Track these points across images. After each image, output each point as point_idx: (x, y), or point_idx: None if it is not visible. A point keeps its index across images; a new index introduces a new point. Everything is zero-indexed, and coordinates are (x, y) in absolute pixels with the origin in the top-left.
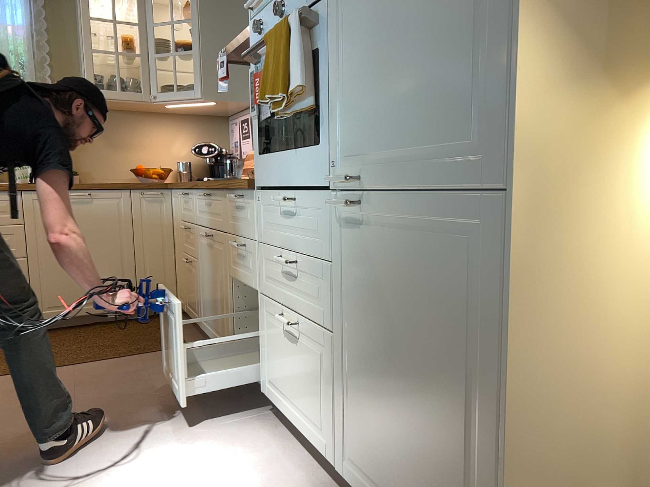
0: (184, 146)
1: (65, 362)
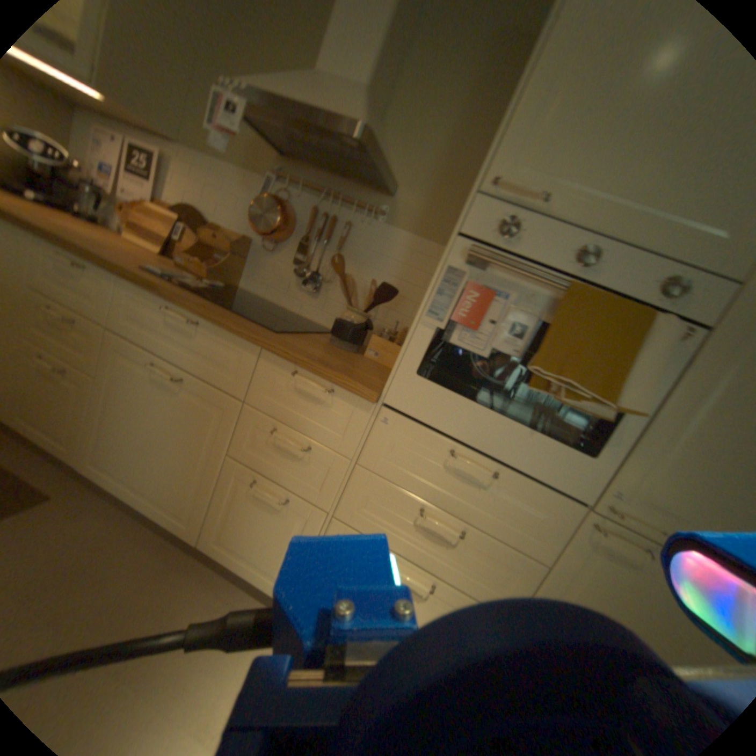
0: None
1: None
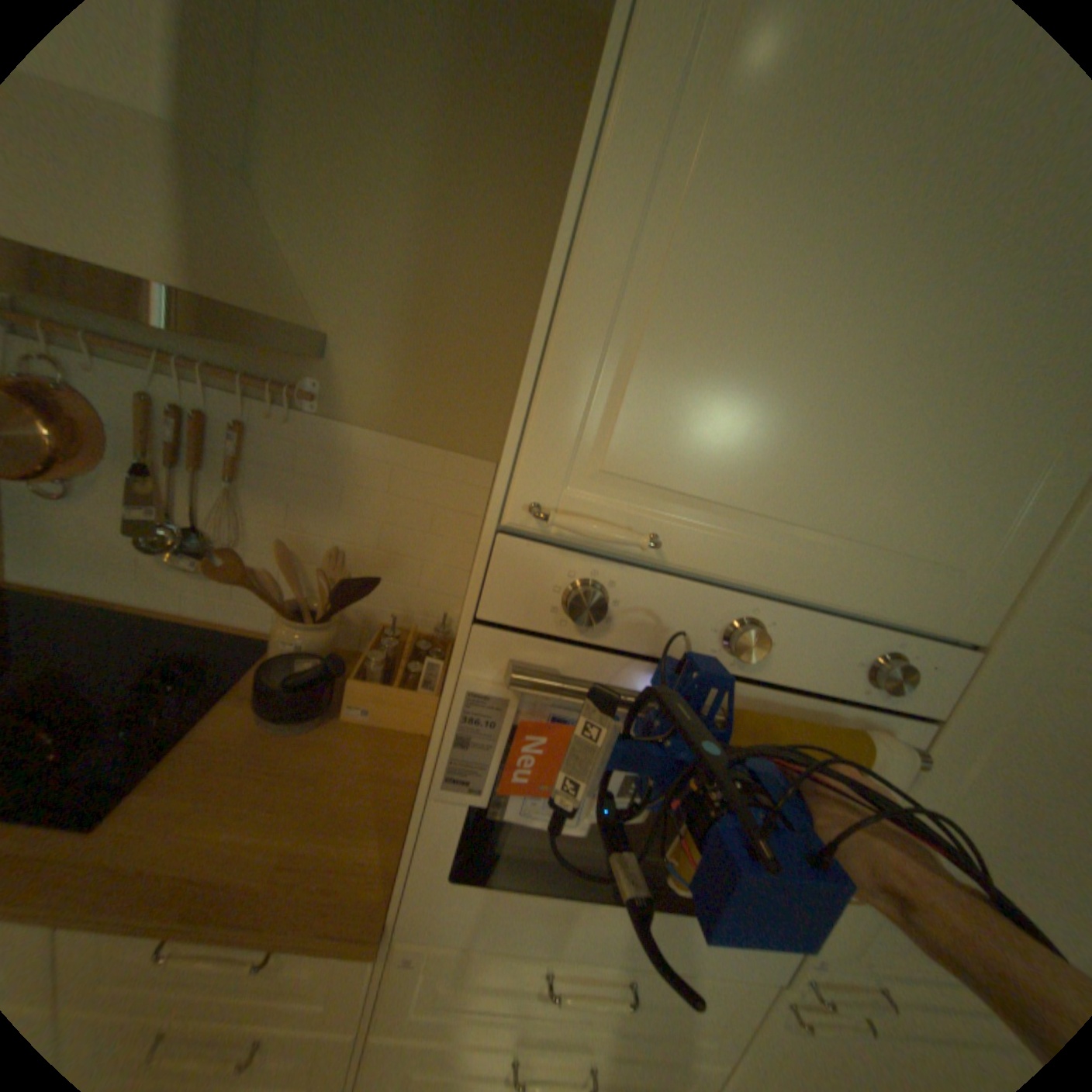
0: None
1: None
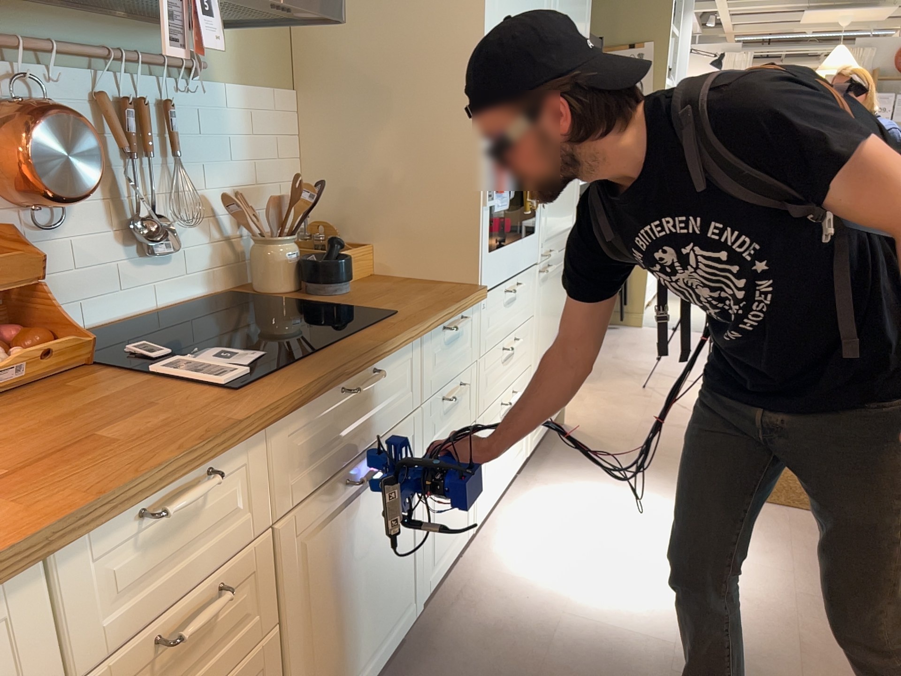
0: None
1: None
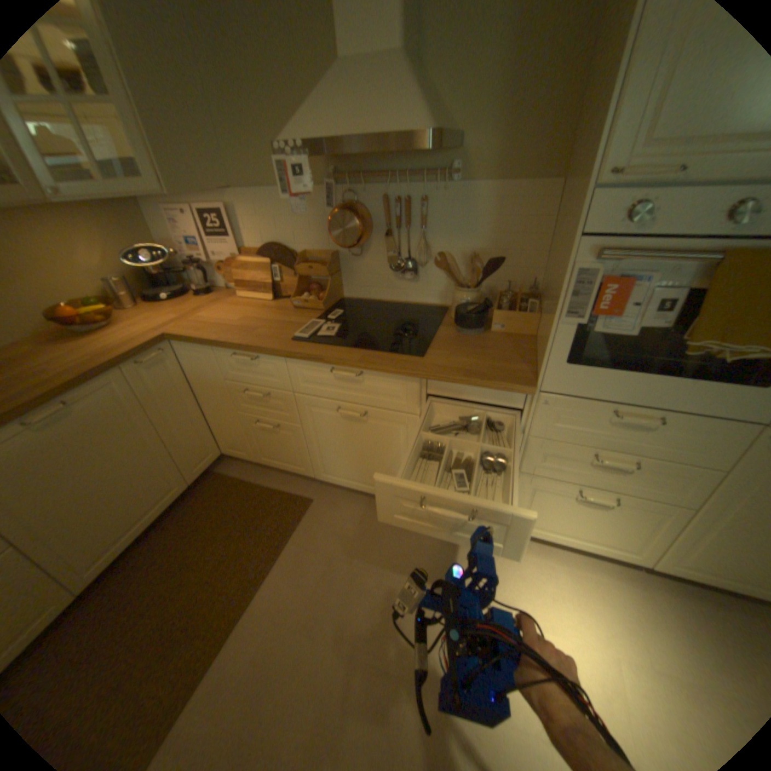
0: (92, 252)
1: (226, 613)
